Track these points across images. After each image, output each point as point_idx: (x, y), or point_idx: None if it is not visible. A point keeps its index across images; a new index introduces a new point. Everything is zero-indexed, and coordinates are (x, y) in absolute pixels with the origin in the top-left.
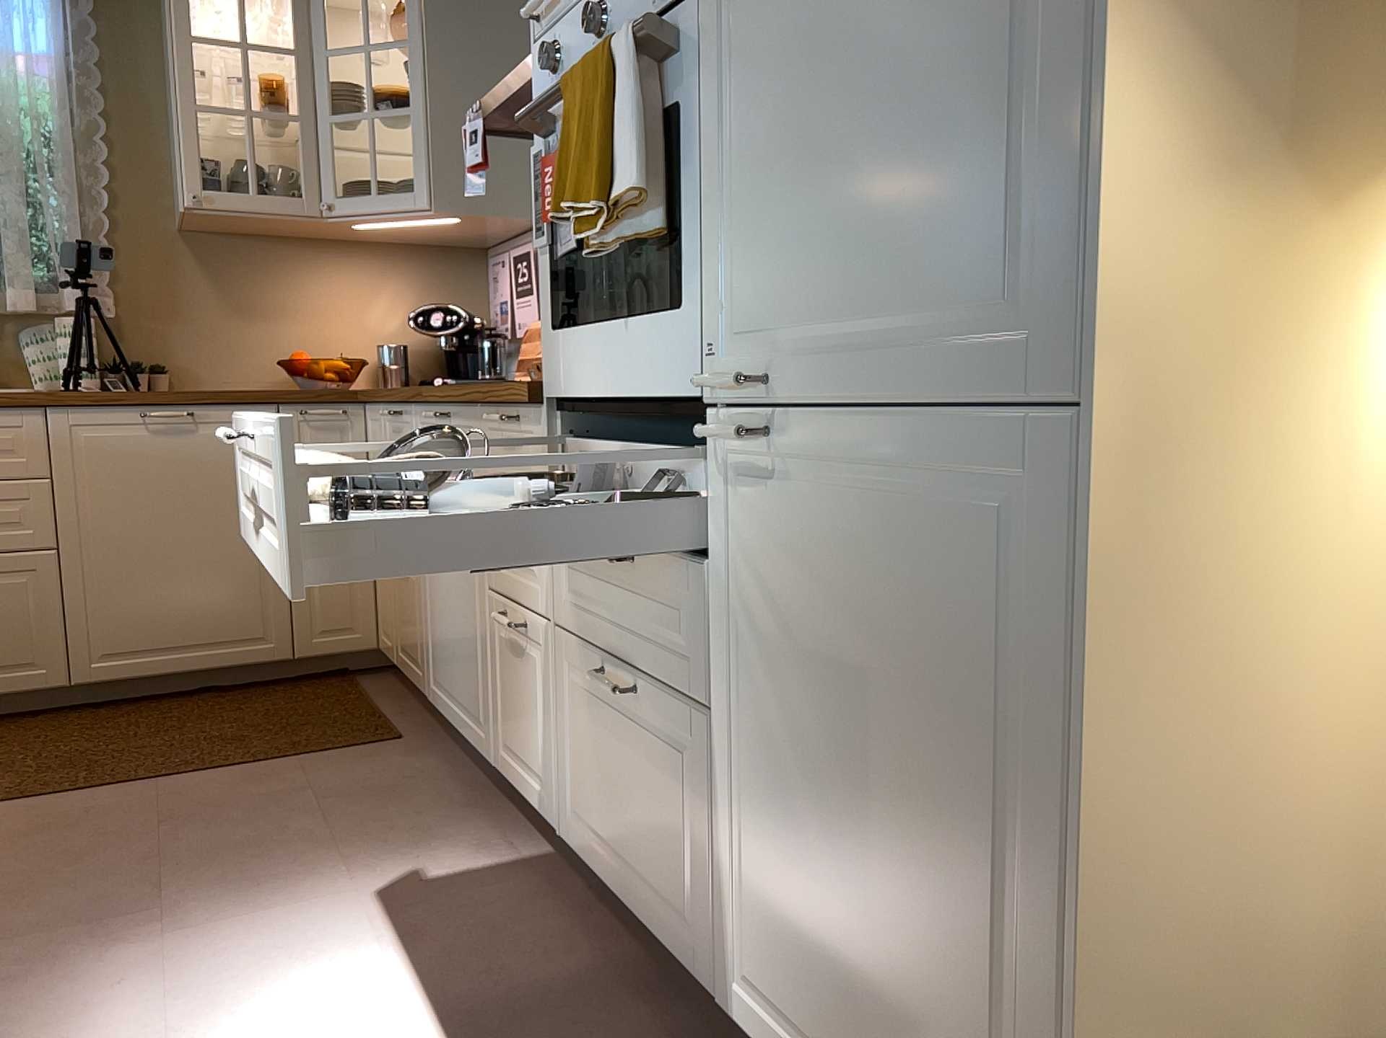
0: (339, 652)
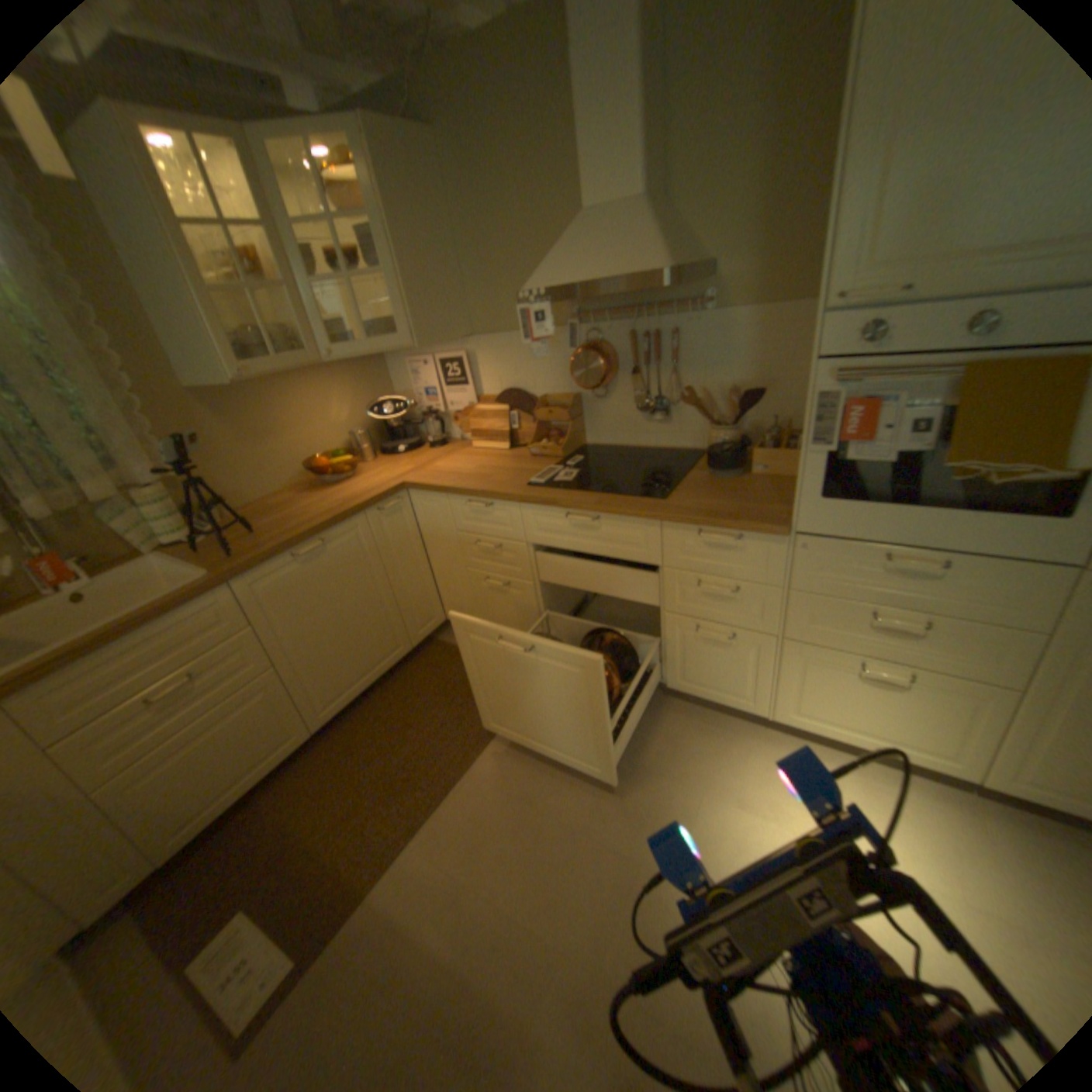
0: (431, 633)
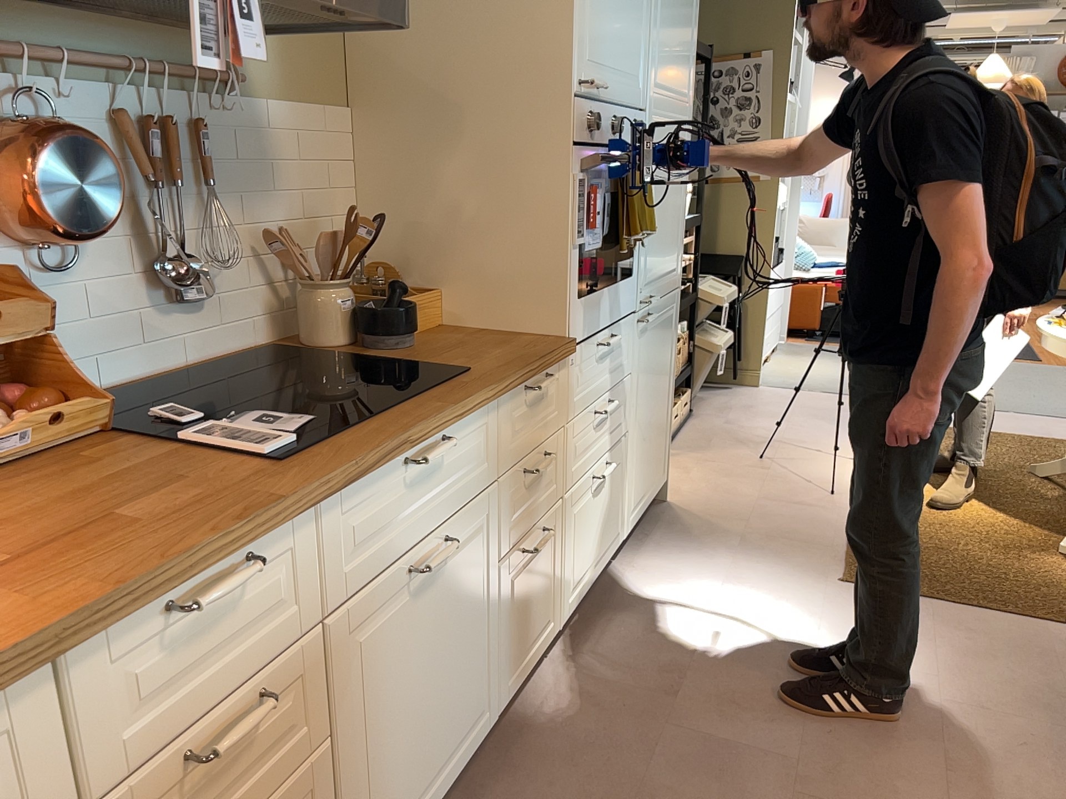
0: None
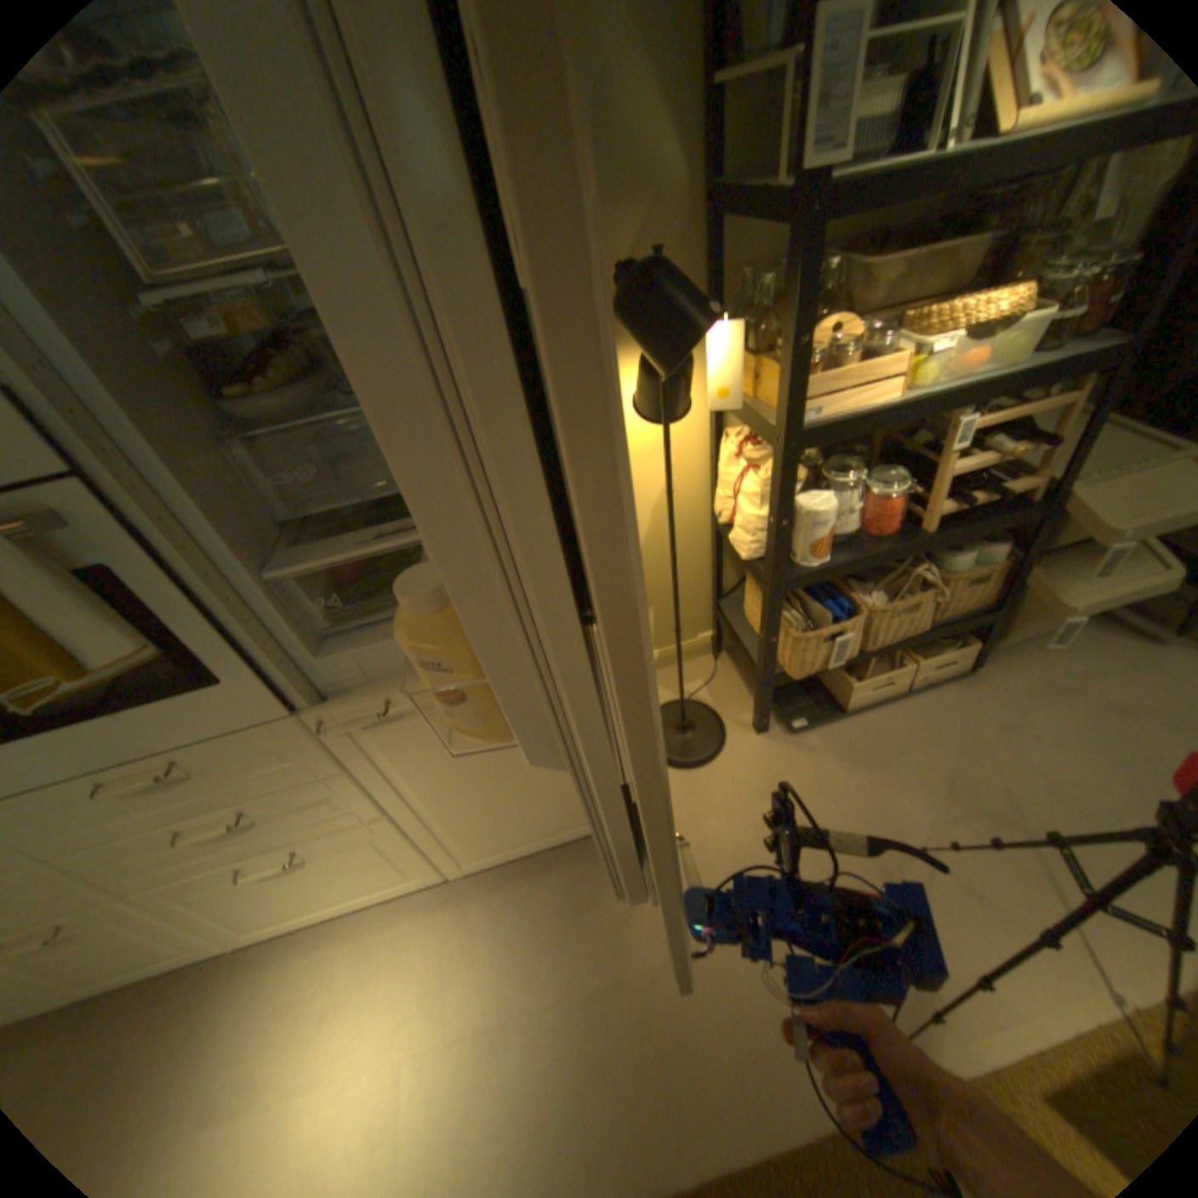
0: None
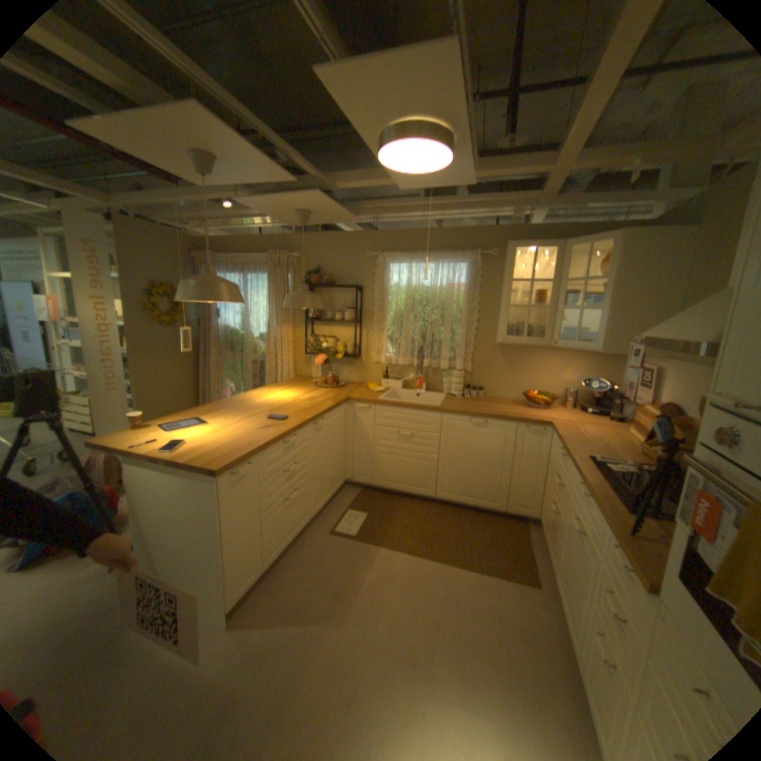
0: (525, 516)
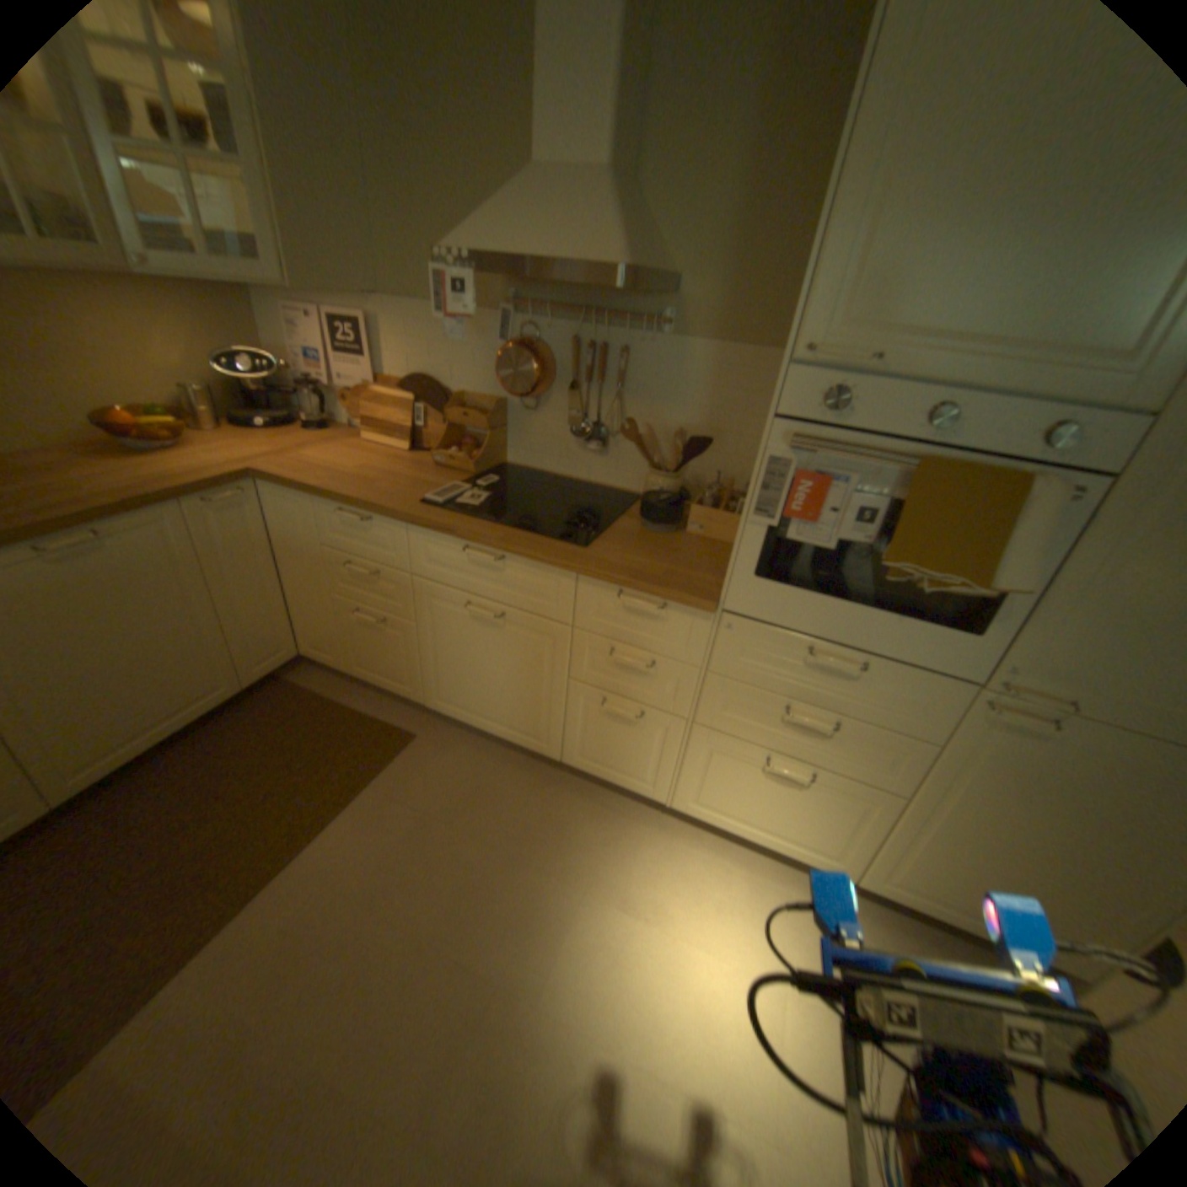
0: (274, 671)
